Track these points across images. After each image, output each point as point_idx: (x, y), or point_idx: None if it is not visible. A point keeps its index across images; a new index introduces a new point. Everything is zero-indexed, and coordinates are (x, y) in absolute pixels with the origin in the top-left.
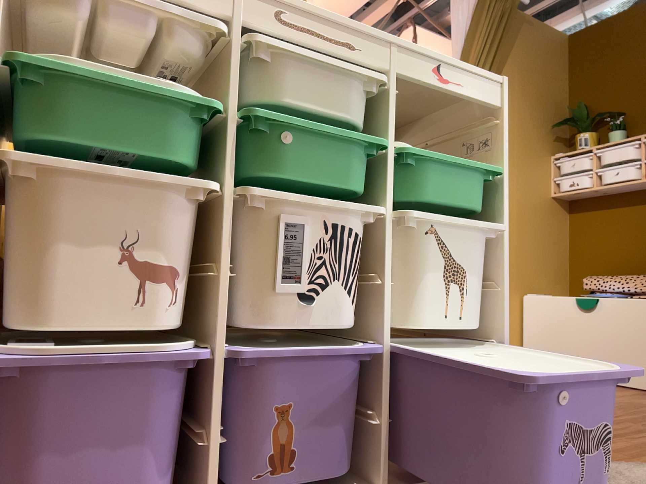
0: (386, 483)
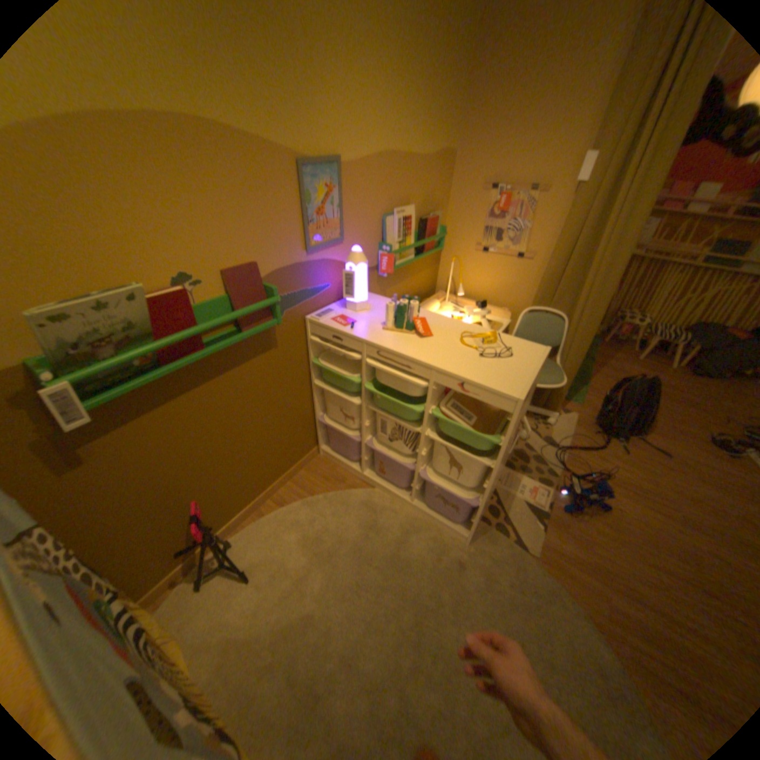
0: (417, 504)
